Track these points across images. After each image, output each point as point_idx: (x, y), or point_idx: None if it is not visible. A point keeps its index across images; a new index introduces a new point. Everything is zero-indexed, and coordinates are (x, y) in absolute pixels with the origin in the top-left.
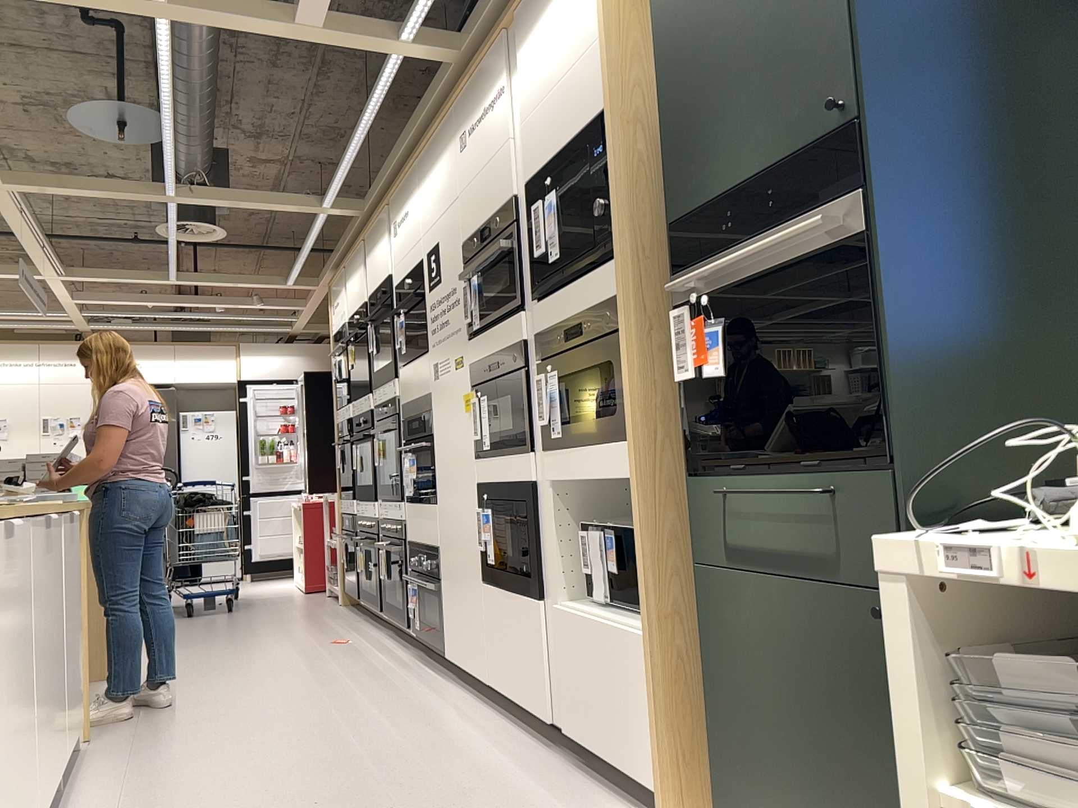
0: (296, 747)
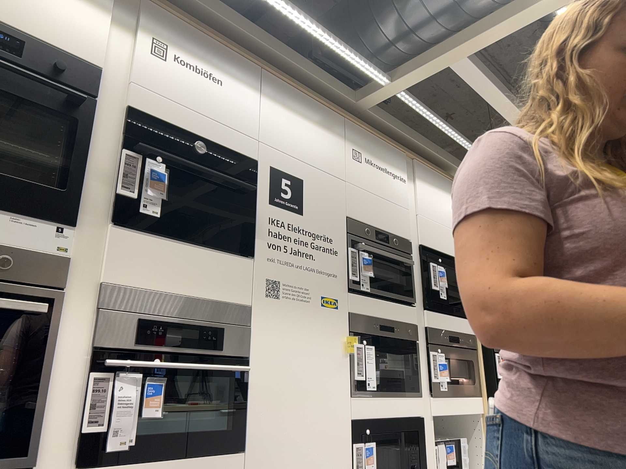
0: None
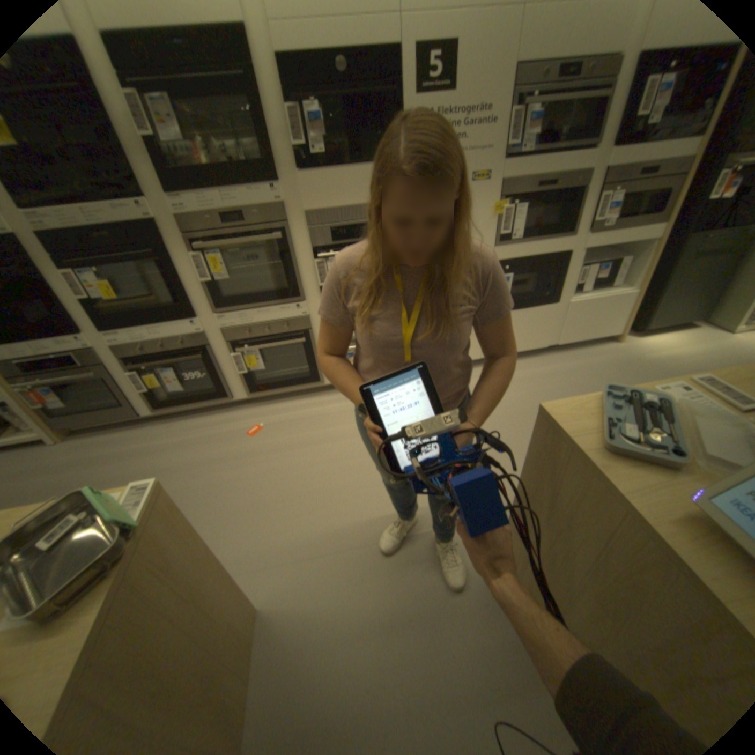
0: (522, 429)
